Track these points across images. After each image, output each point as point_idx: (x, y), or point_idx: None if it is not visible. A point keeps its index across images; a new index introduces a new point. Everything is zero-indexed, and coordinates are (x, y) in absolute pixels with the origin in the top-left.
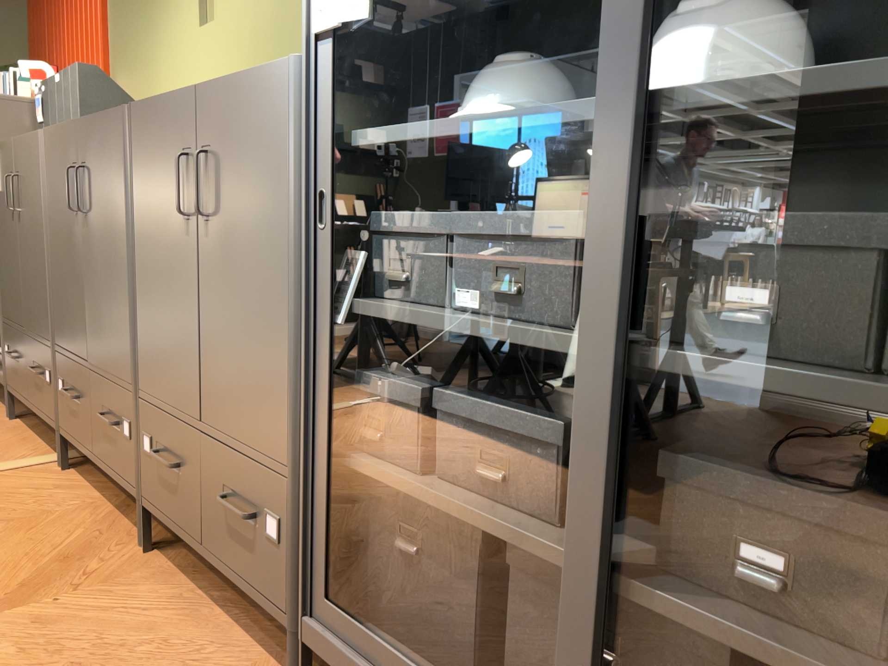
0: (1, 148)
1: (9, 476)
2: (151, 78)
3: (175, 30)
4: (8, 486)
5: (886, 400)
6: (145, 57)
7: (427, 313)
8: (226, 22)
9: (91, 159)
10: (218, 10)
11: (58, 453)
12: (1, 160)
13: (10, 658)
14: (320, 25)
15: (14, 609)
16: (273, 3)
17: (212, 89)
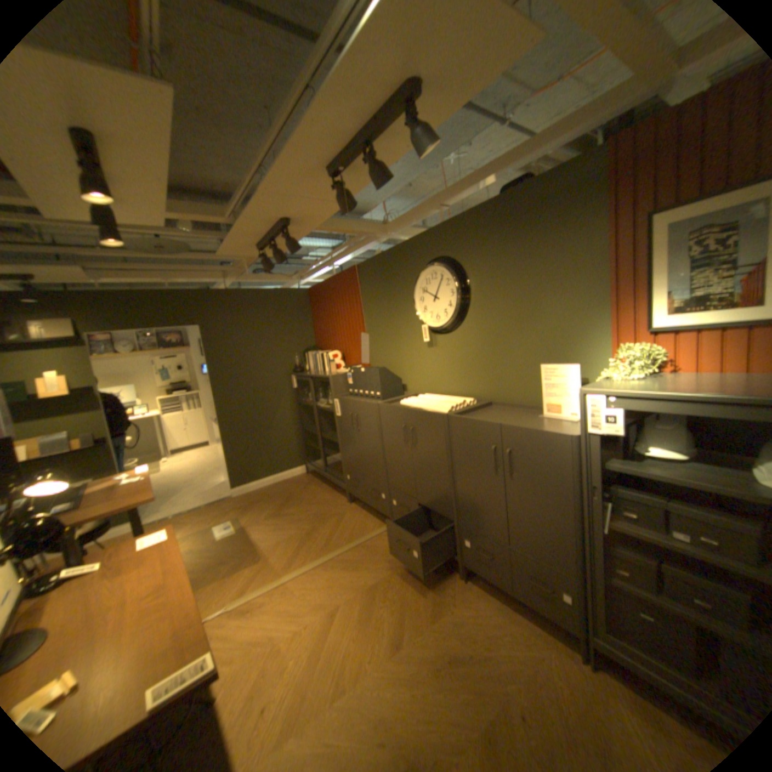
0: (342, 400)
1: (377, 540)
2: (396, 361)
3: (411, 345)
4: (381, 546)
5: None
6: (392, 352)
7: (657, 540)
8: (445, 349)
9: (418, 426)
10: (439, 343)
11: (384, 524)
12: (342, 404)
13: (458, 644)
14: (591, 431)
15: (439, 617)
16: (475, 347)
17: (514, 430)
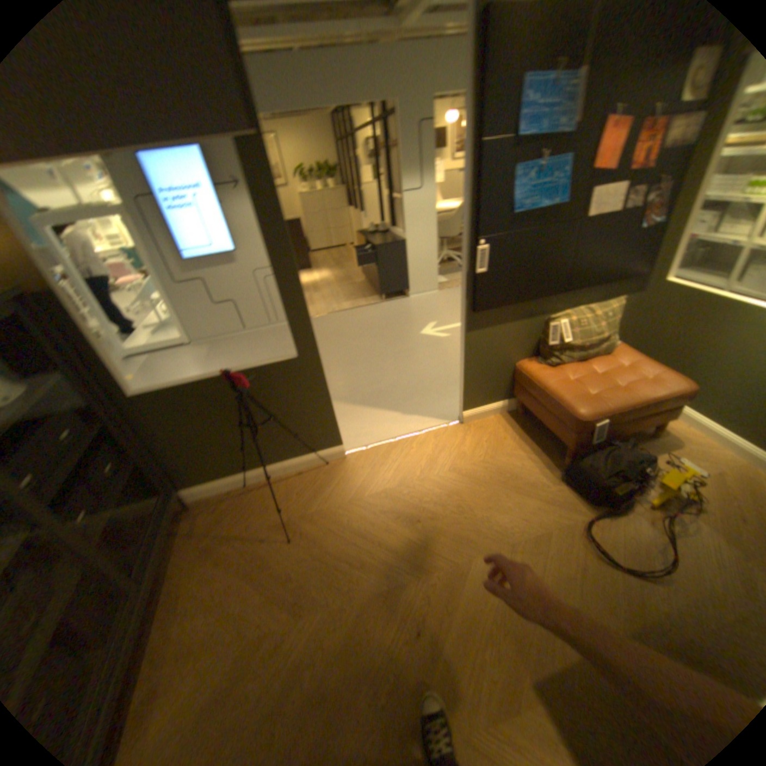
0: None
1: None
2: None
3: None
4: None
5: (72, 465)
6: None
7: None
8: None
9: None
10: None
11: None
12: None
13: None
14: None
15: None
16: None
17: None
